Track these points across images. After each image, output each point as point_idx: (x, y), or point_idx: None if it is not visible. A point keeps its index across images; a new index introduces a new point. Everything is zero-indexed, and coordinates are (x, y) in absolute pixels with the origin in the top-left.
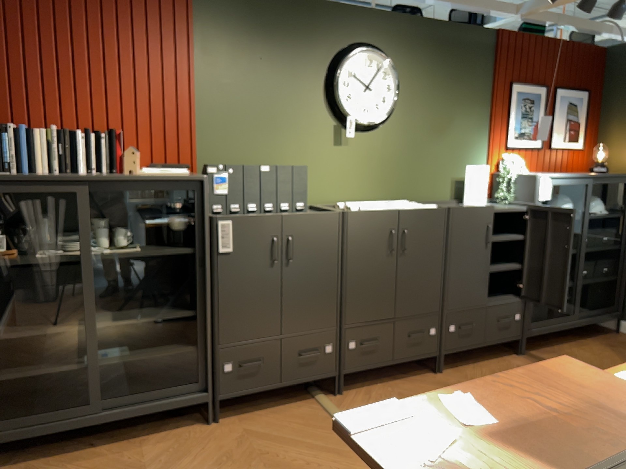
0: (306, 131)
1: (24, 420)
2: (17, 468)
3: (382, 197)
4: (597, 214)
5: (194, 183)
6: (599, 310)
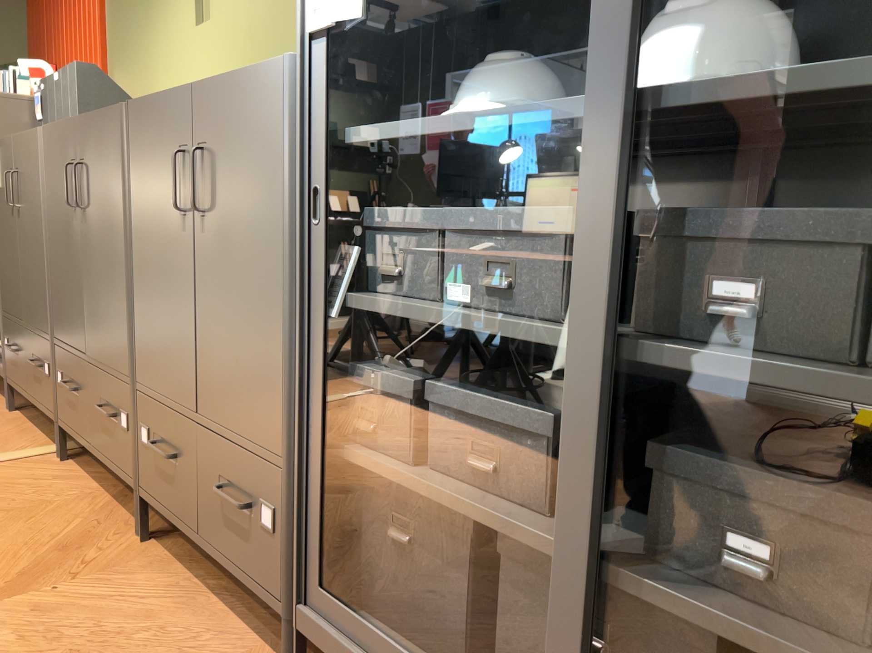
0: (172, 15)
1: None
2: None
3: None
4: None
5: None
6: None
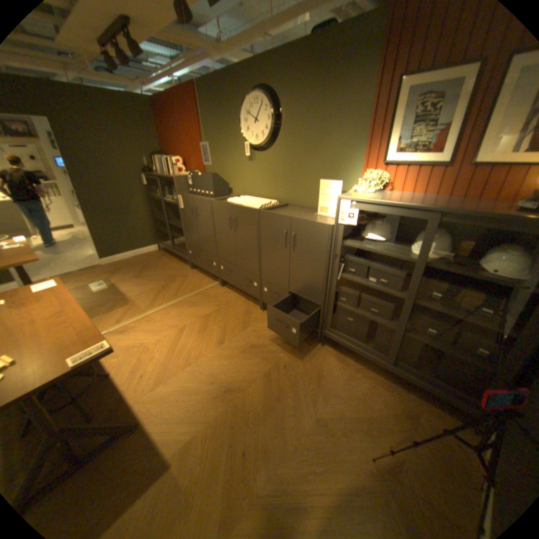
0: (236, 153)
1: (168, 243)
2: (165, 254)
3: (274, 197)
4: (486, 271)
5: (174, 179)
6: (442, 383)
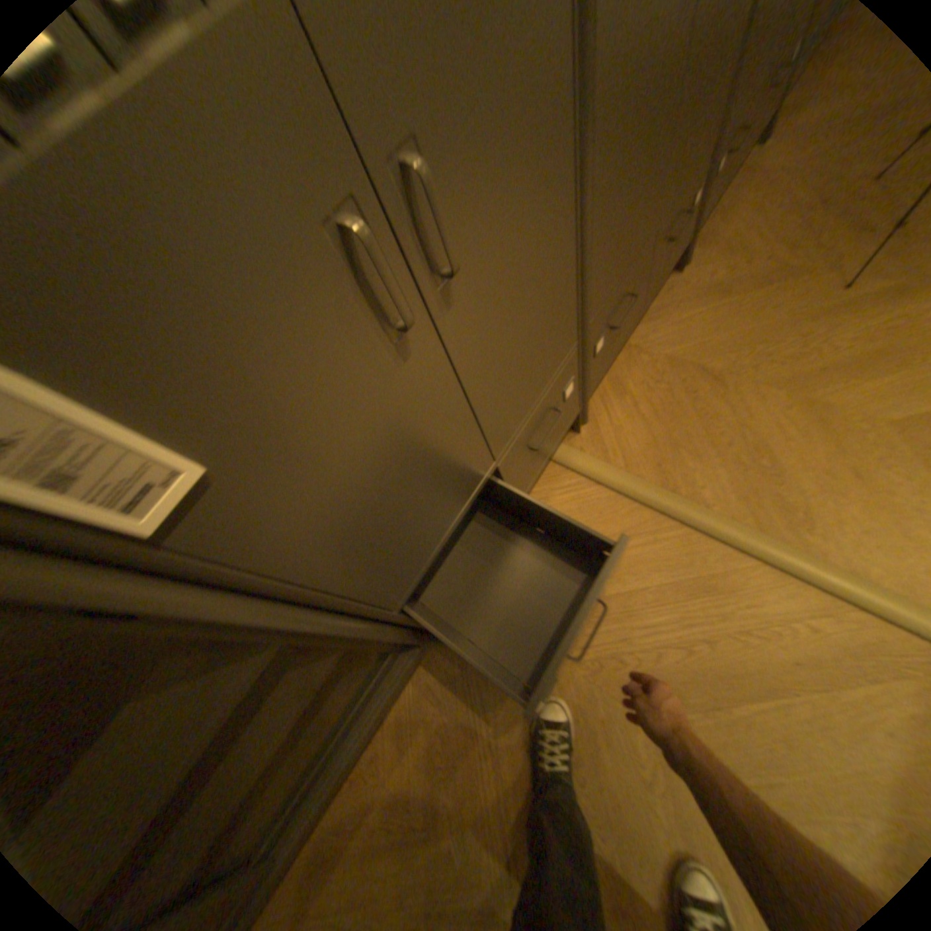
0: None
1: None
2: None
3: None
4: None
5: None
6: None
